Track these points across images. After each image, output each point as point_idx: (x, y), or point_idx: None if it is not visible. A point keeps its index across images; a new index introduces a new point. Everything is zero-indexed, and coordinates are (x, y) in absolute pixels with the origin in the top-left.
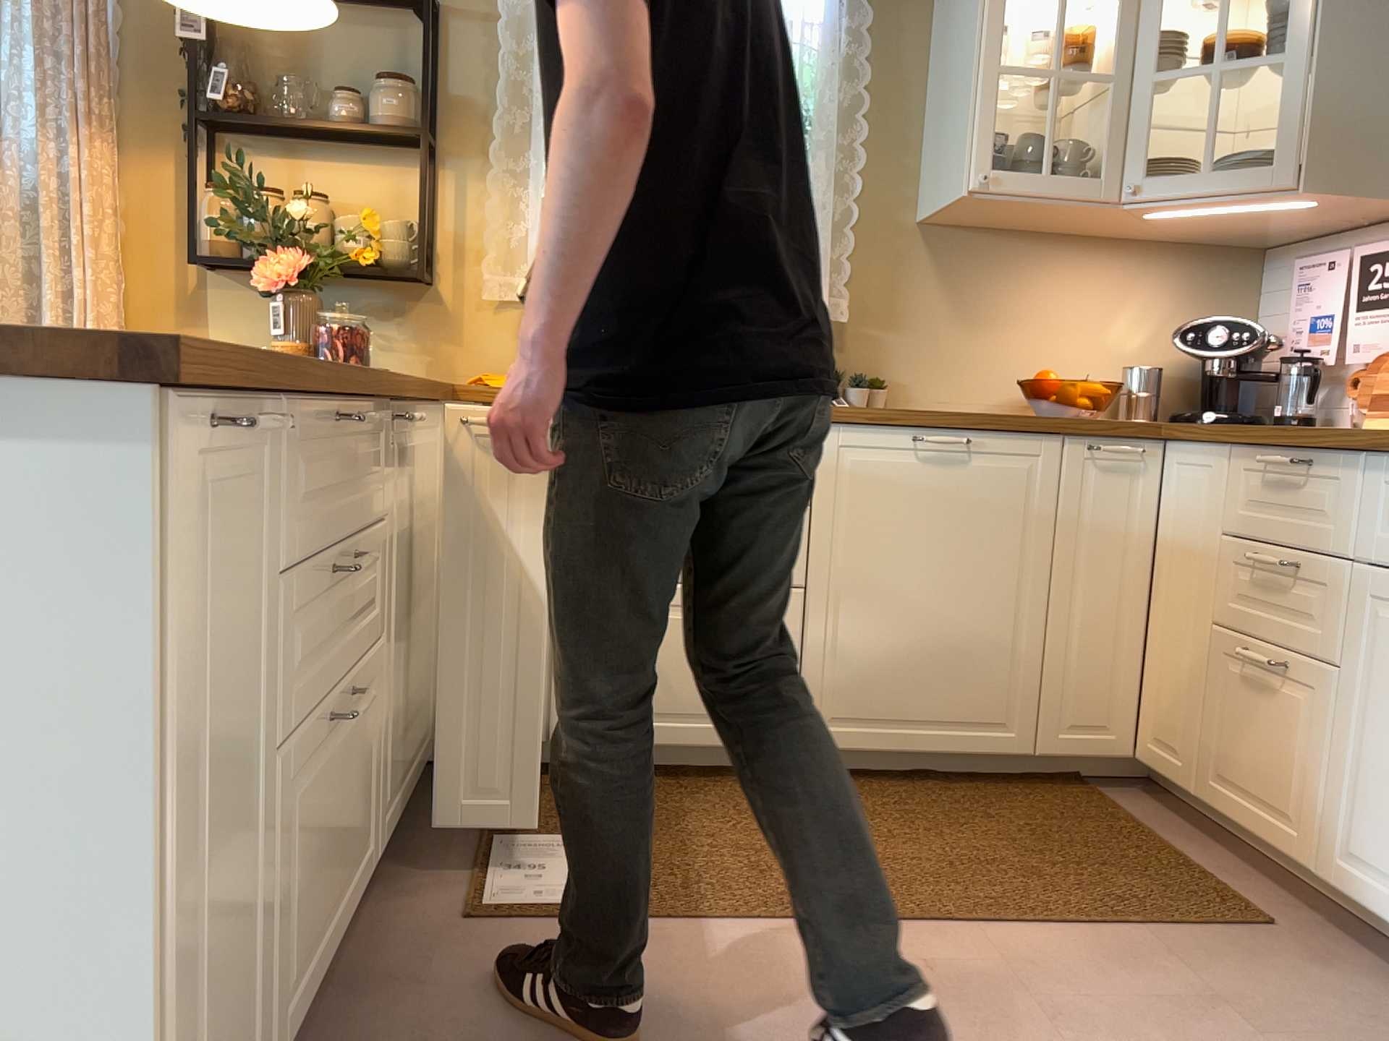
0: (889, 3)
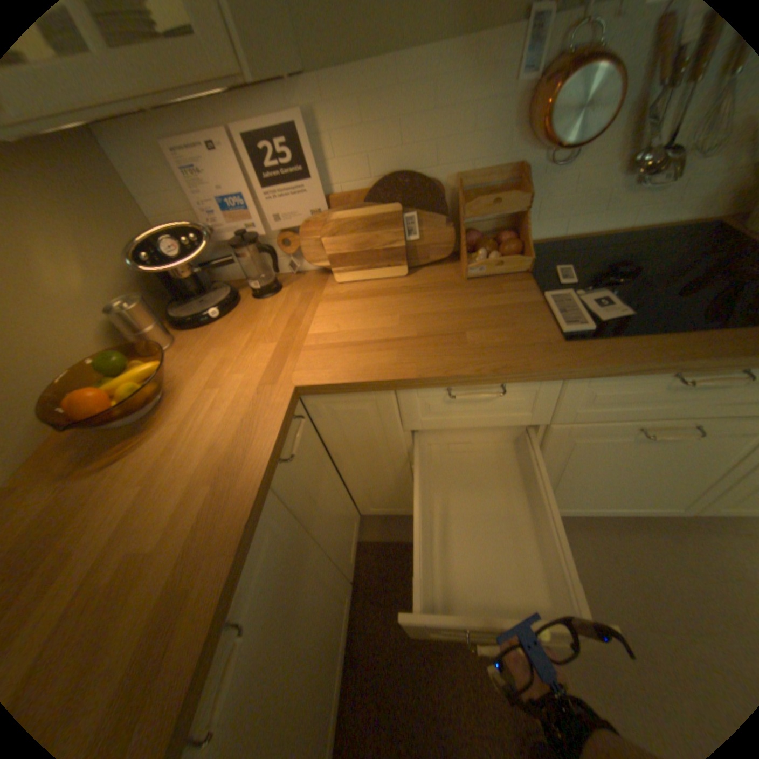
0: None
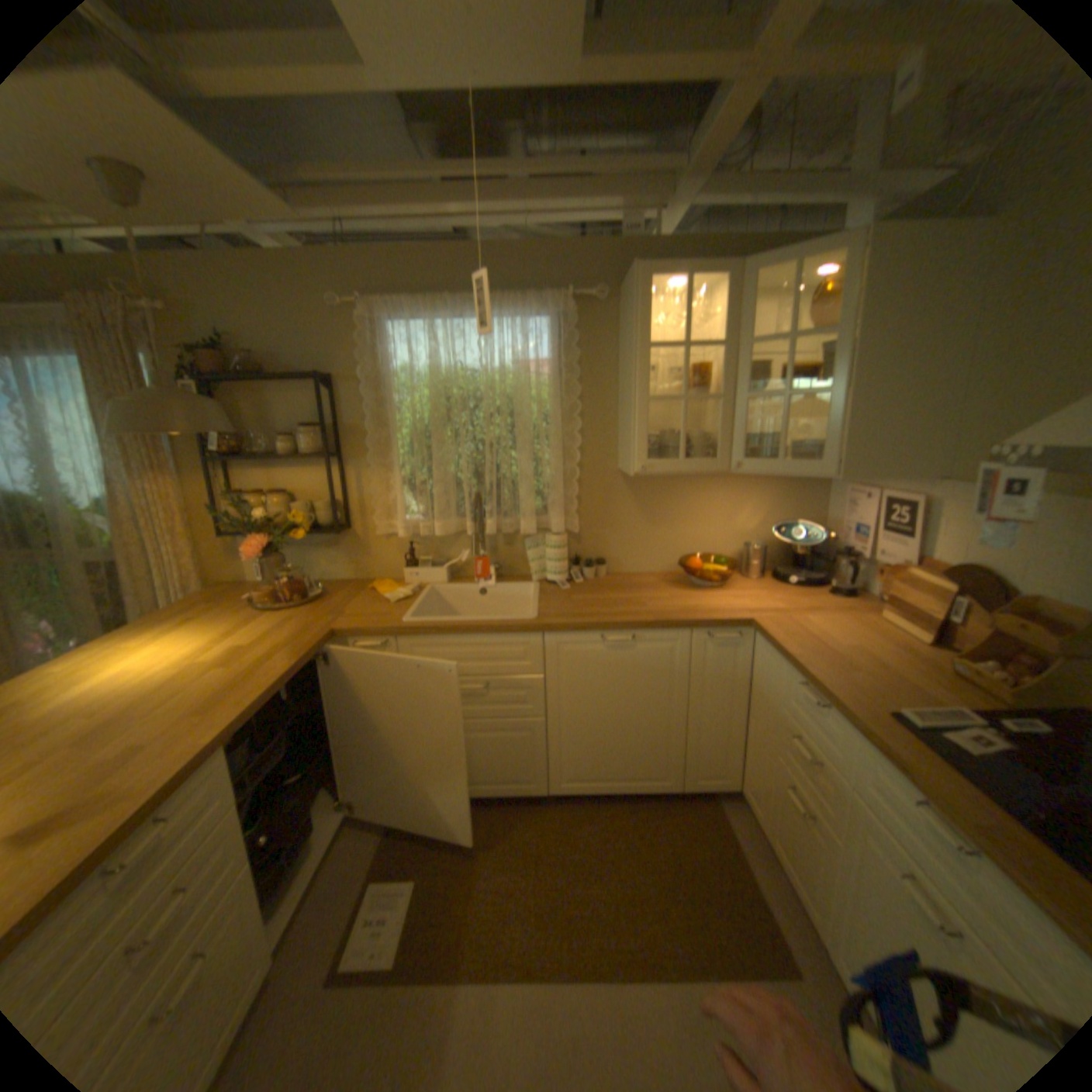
0: (591, 343)
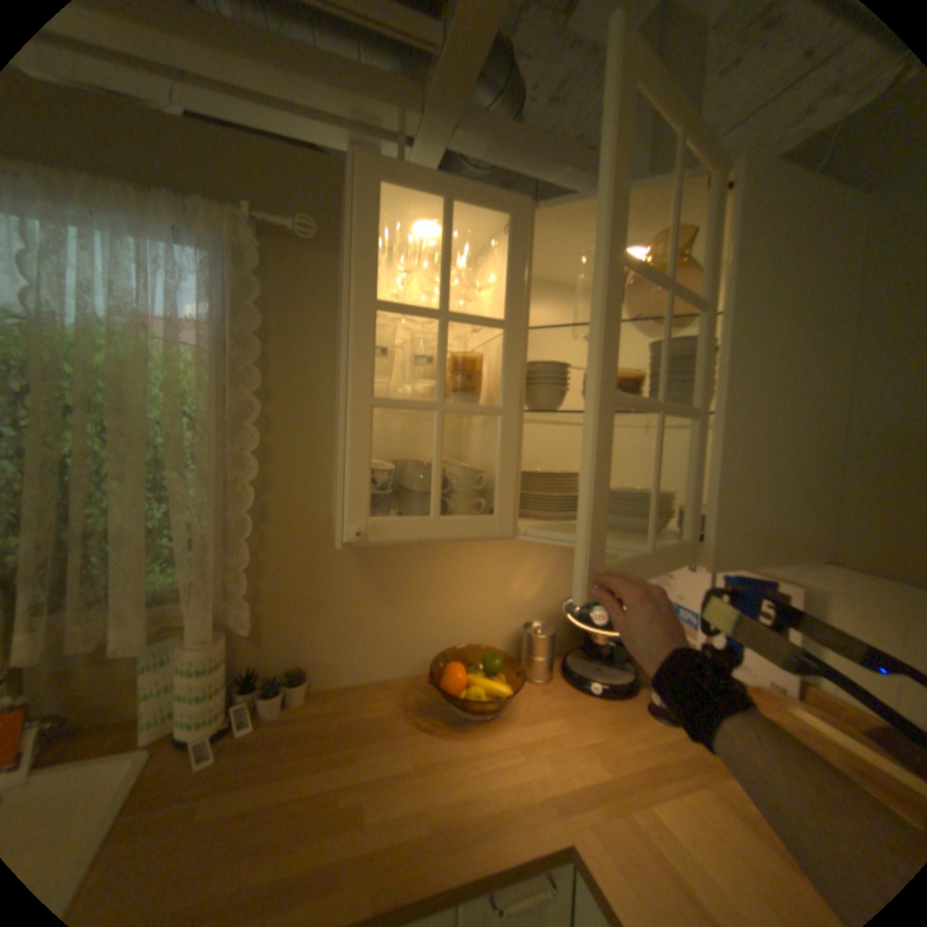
0: (290, 306)
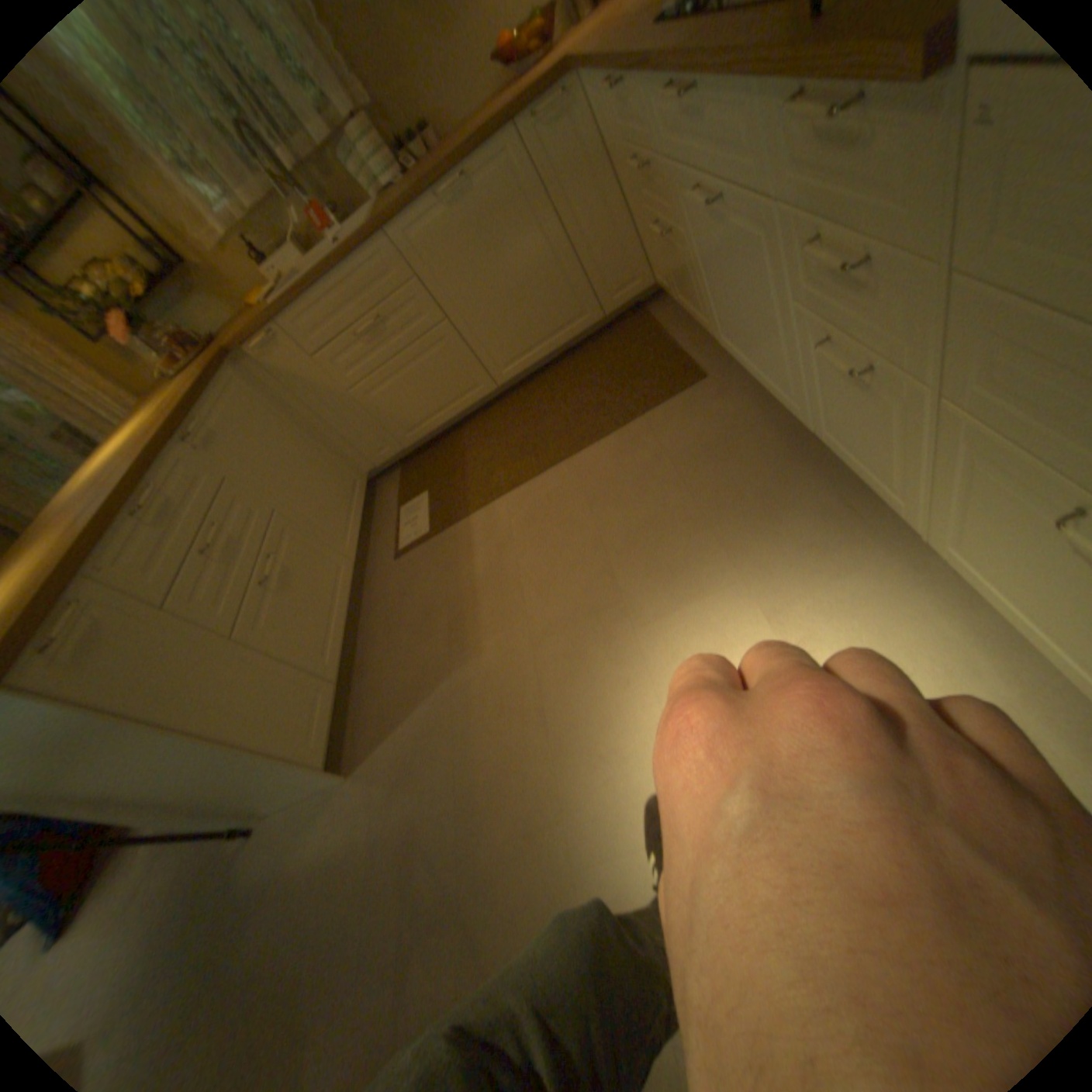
0: None
